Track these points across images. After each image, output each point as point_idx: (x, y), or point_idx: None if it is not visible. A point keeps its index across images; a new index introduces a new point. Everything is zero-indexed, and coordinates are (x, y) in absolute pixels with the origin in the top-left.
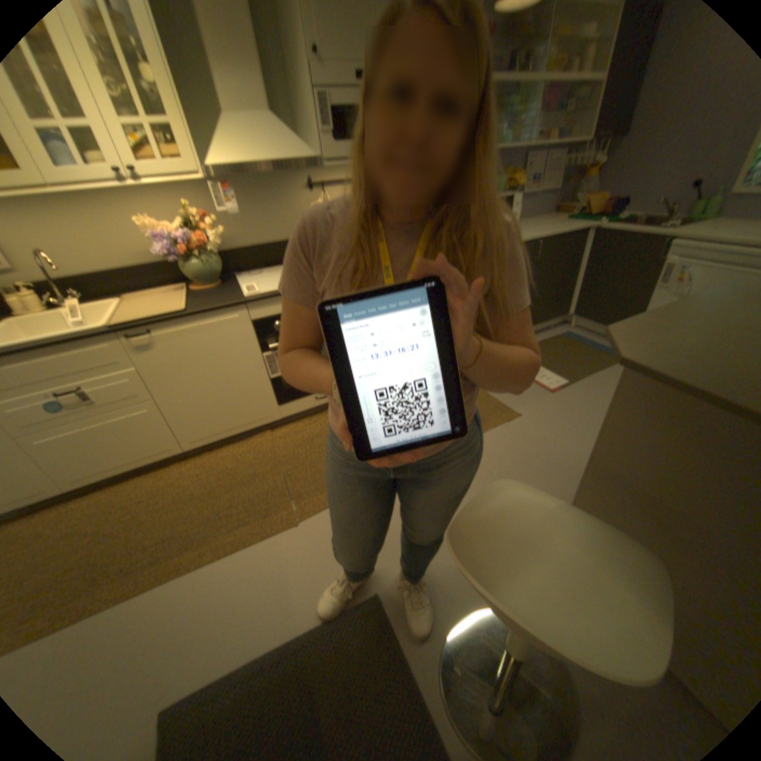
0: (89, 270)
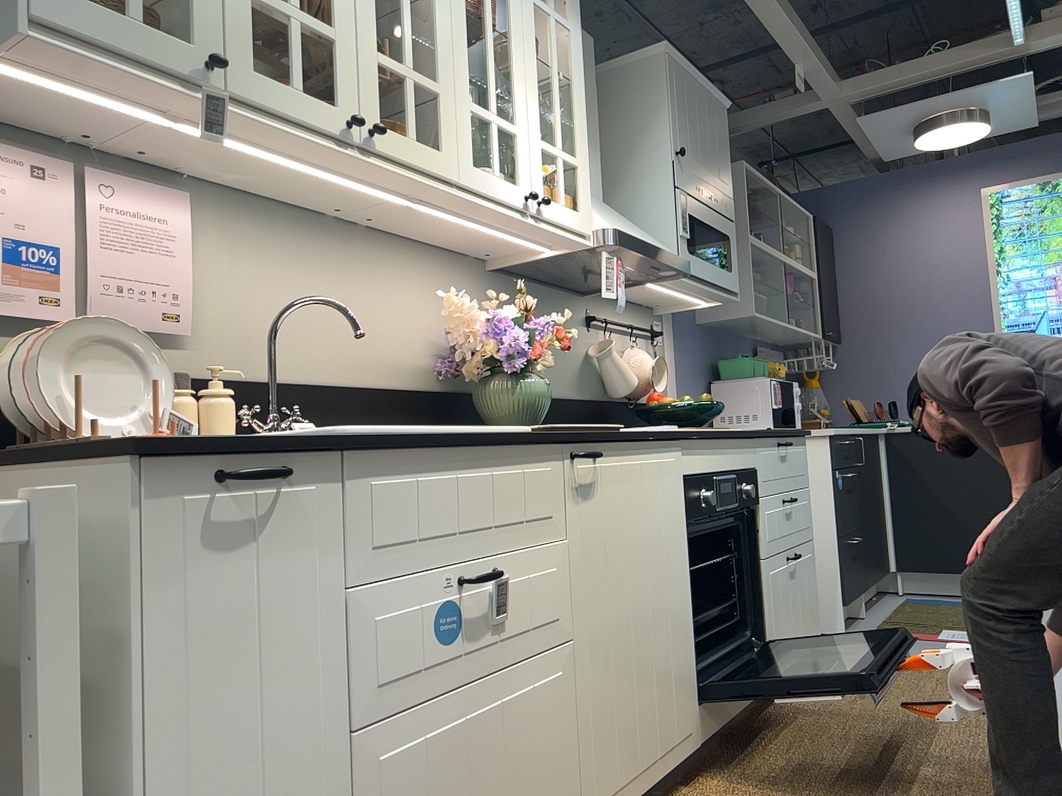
0: (306, 381)
